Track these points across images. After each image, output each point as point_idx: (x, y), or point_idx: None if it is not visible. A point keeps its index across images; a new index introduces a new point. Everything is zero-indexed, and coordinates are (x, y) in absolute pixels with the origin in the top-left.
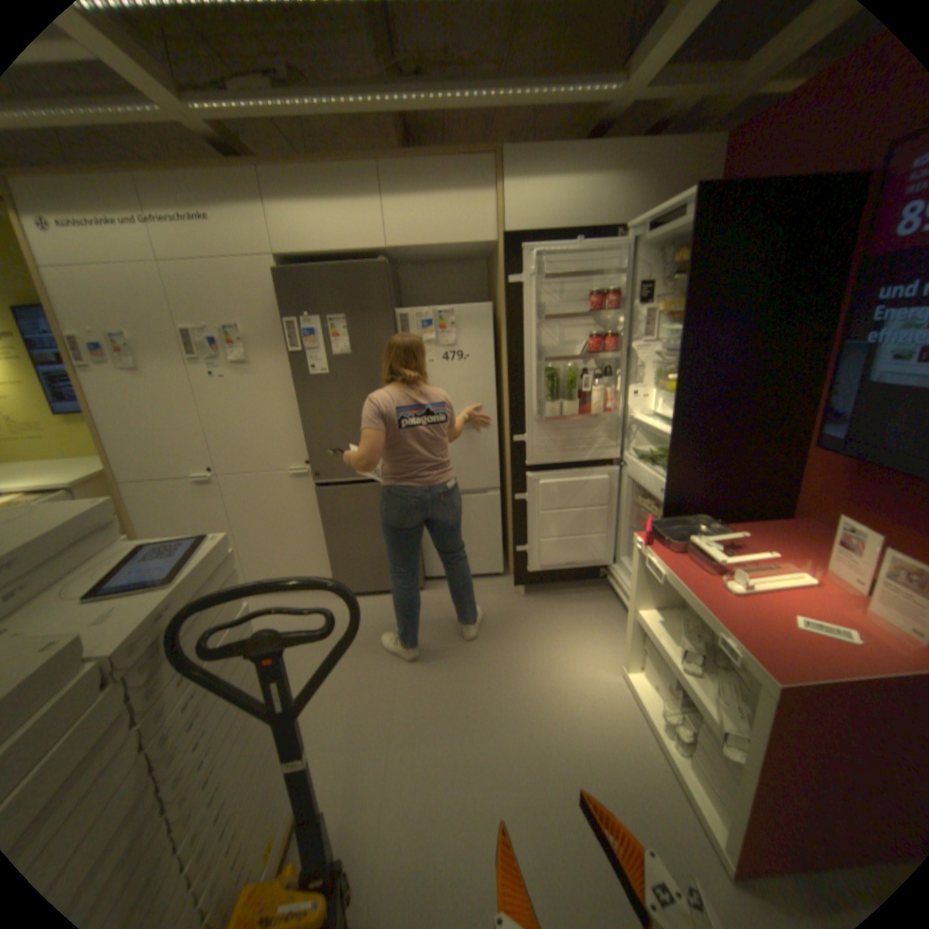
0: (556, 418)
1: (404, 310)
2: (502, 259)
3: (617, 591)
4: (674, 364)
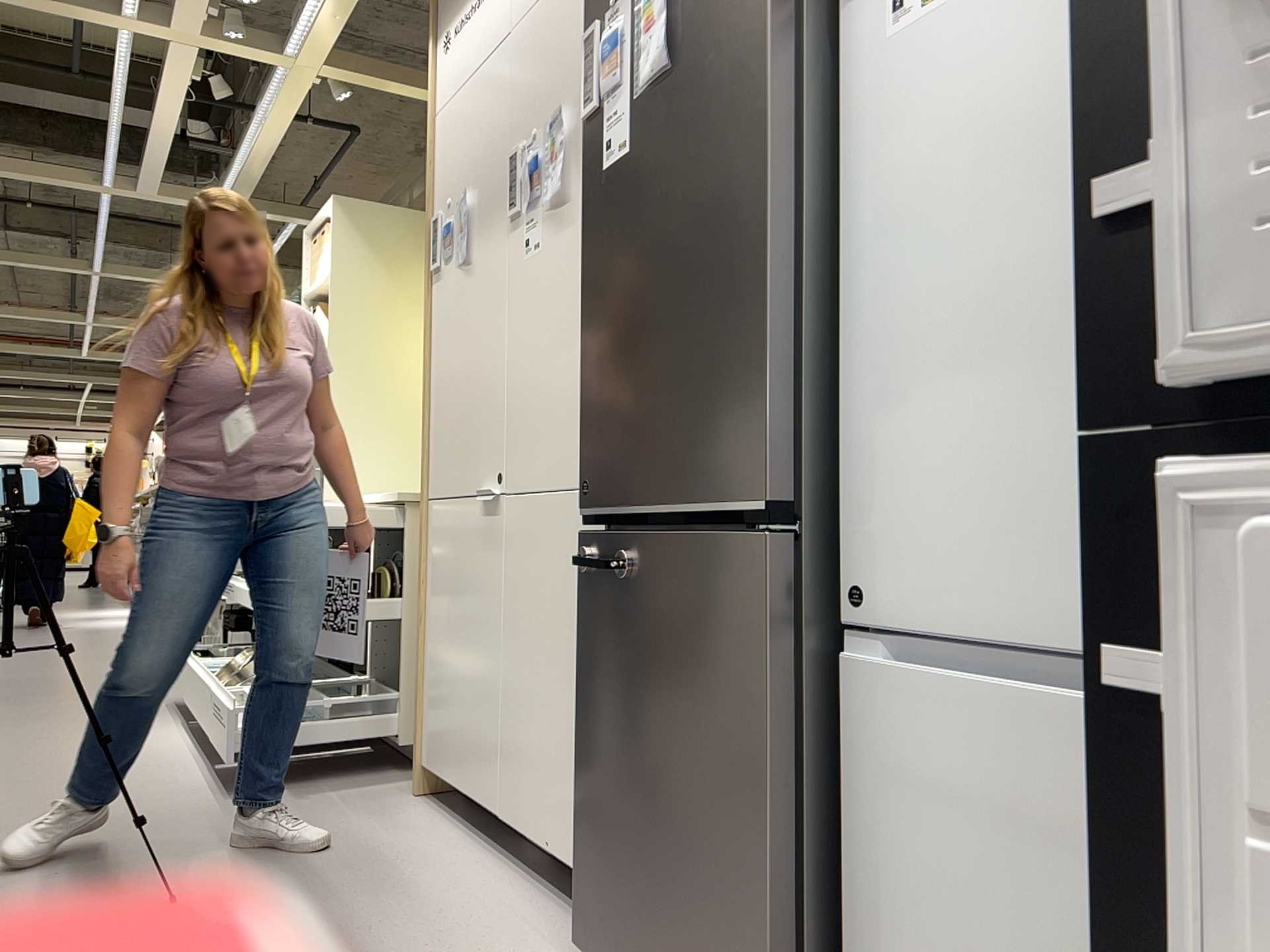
0: None
1: None
2: None
3: None
4: None
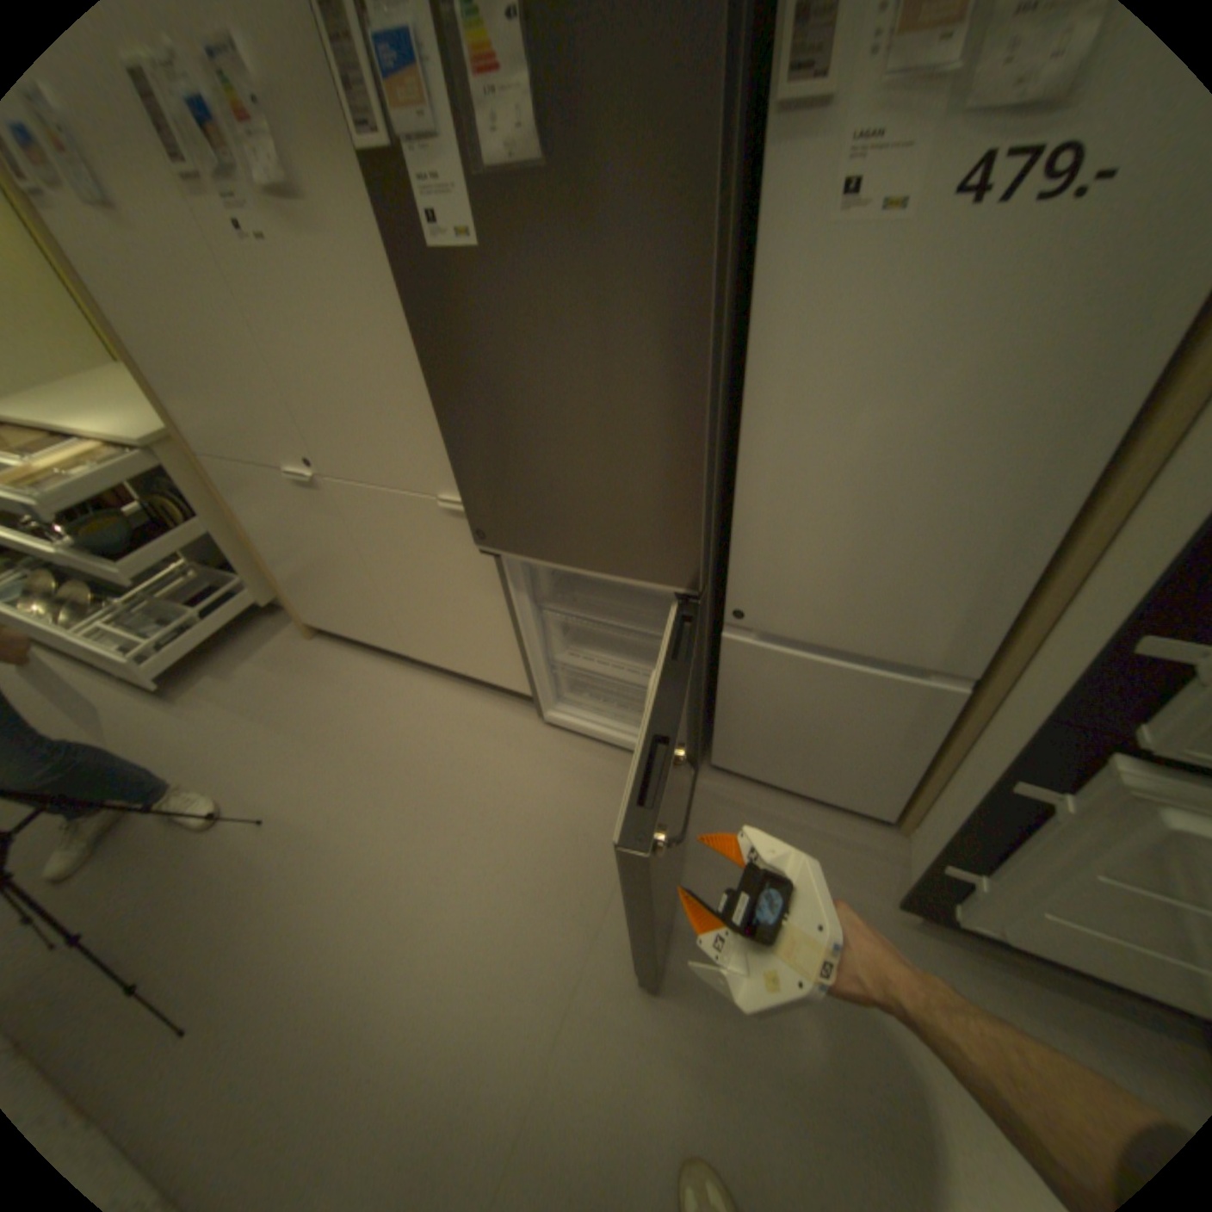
0: None
1: None
2: None
3: None
4: None
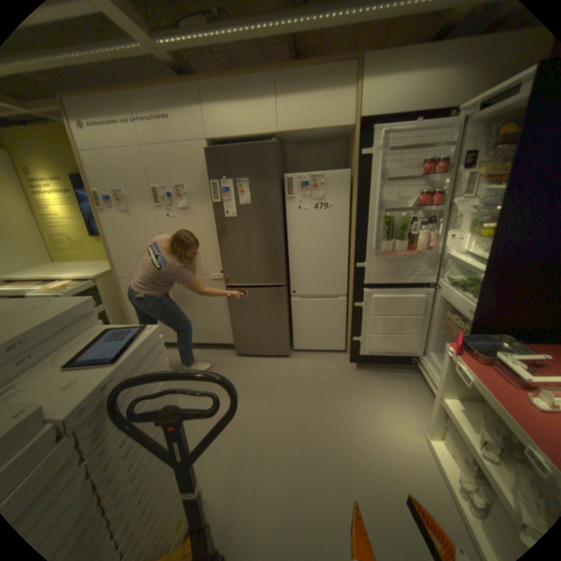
0: (389, 252)
1: (287, 174)
2: (358, 137)
3: (424, 376)
4: (489, 215)
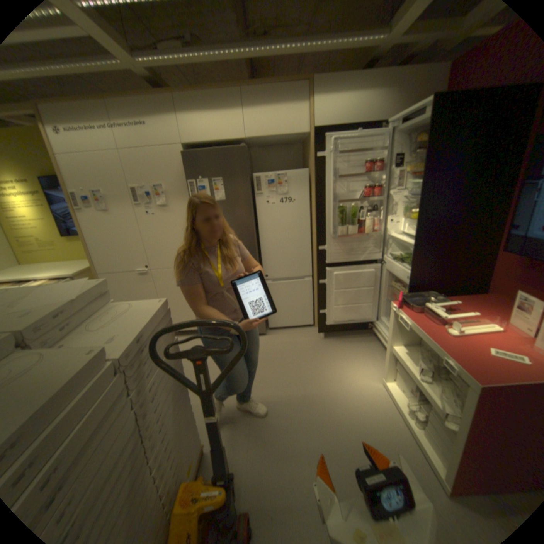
0: (344, 236)
1: (255, 174)
2: (313, 143)
3: (378, 337)
4: (415, 203)
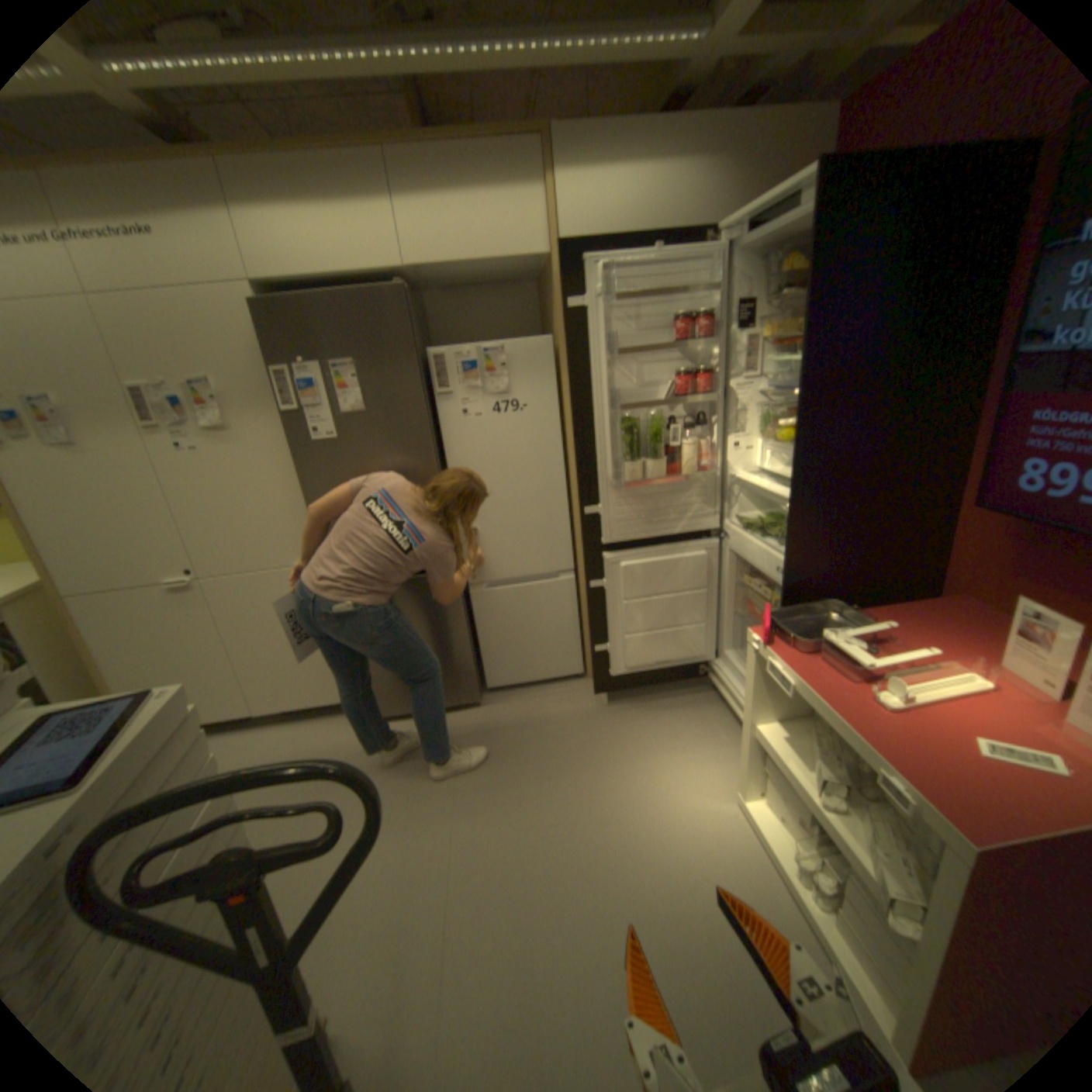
0: (638, 482)
1: (432, 349)
2: (558, 276)
3: (722, 693)
4: (784, 405)
